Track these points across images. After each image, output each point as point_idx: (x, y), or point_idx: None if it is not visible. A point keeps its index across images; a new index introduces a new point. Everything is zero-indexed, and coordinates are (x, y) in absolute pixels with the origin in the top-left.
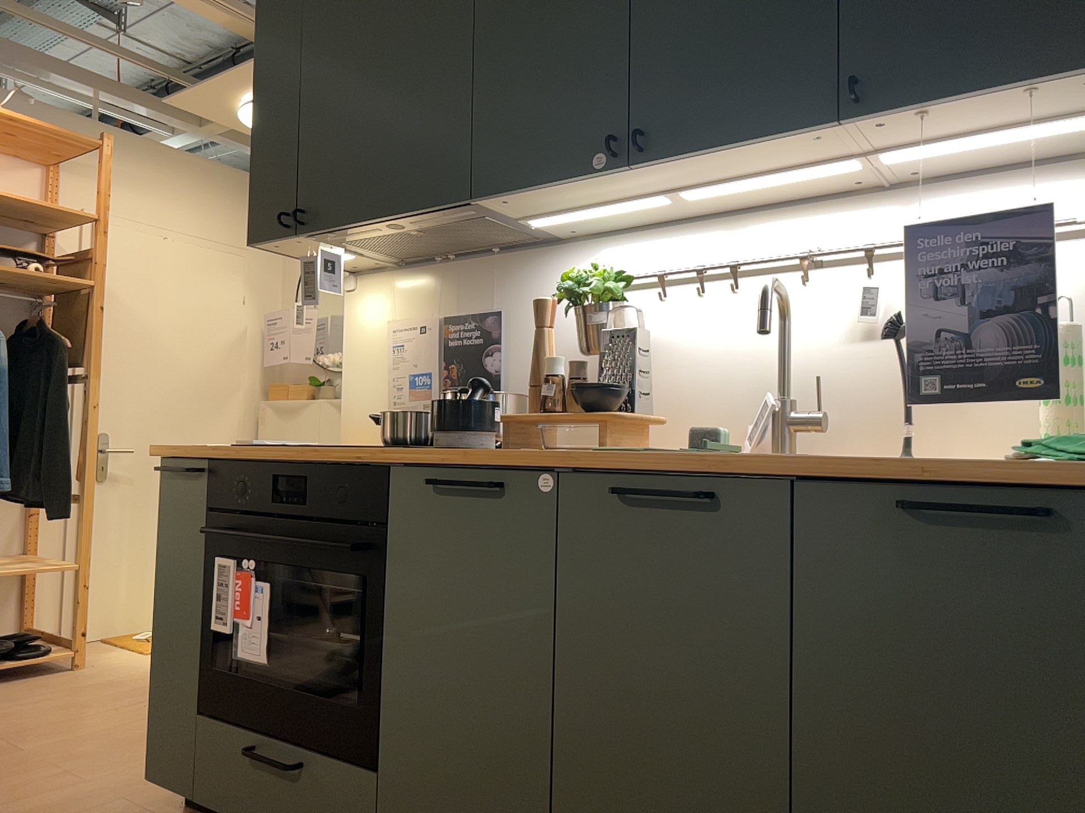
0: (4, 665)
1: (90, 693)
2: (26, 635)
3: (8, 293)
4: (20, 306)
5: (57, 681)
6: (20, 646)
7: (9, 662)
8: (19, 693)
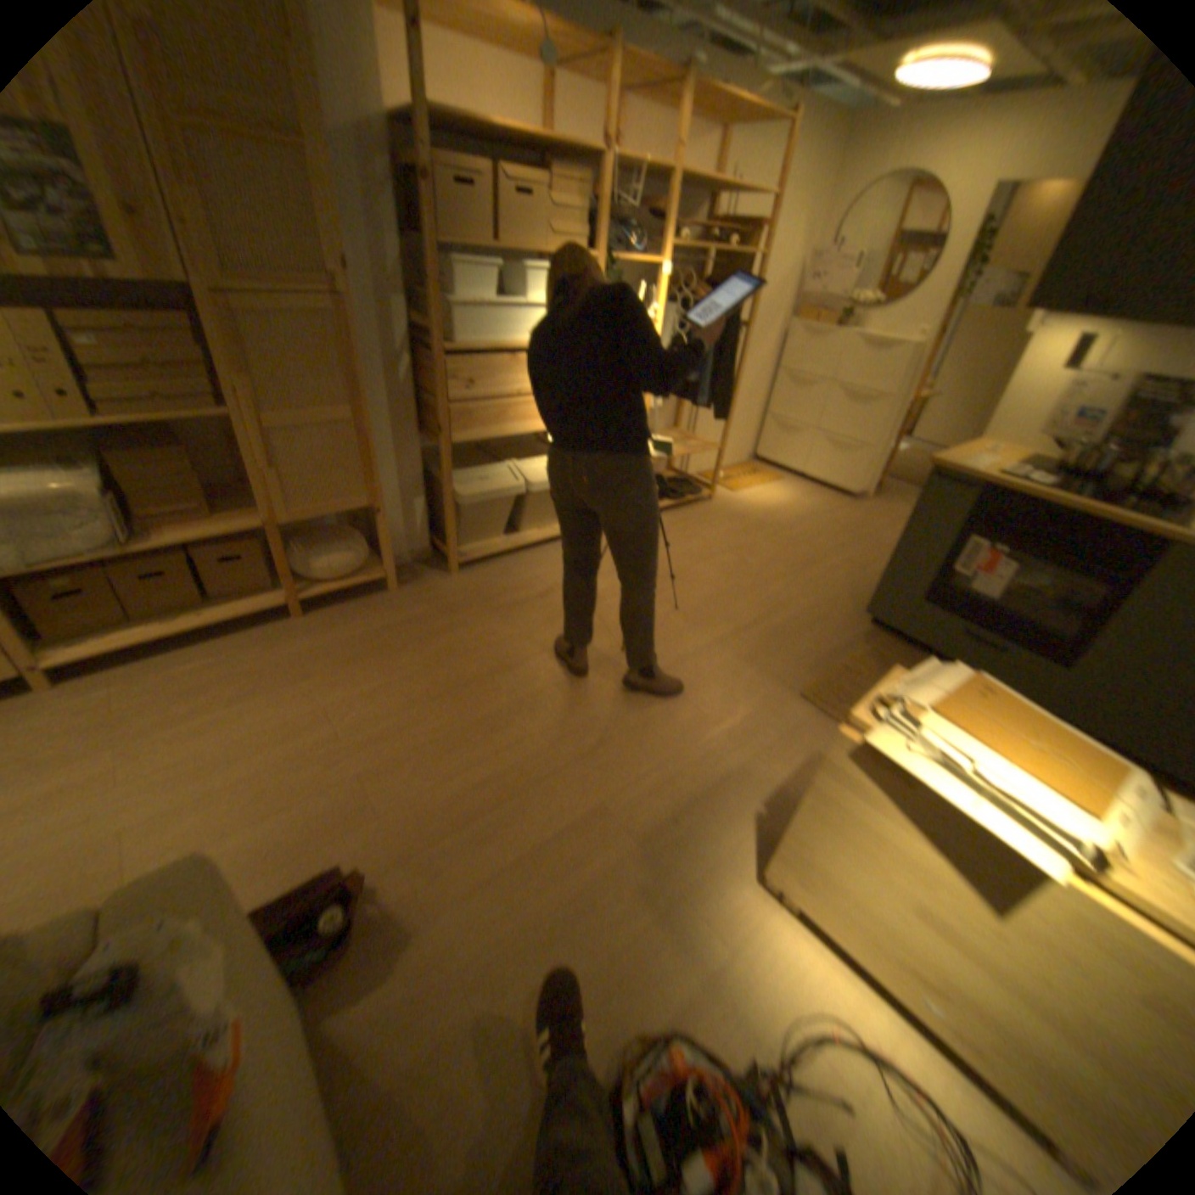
0: (687, 499)
1: (736, 522)
2: (686, 480)
3: (687, 249)
4: (691, 259)
5: (710, 509)
6: (685, 486)
7: (688, 497)
8: (702, 517)
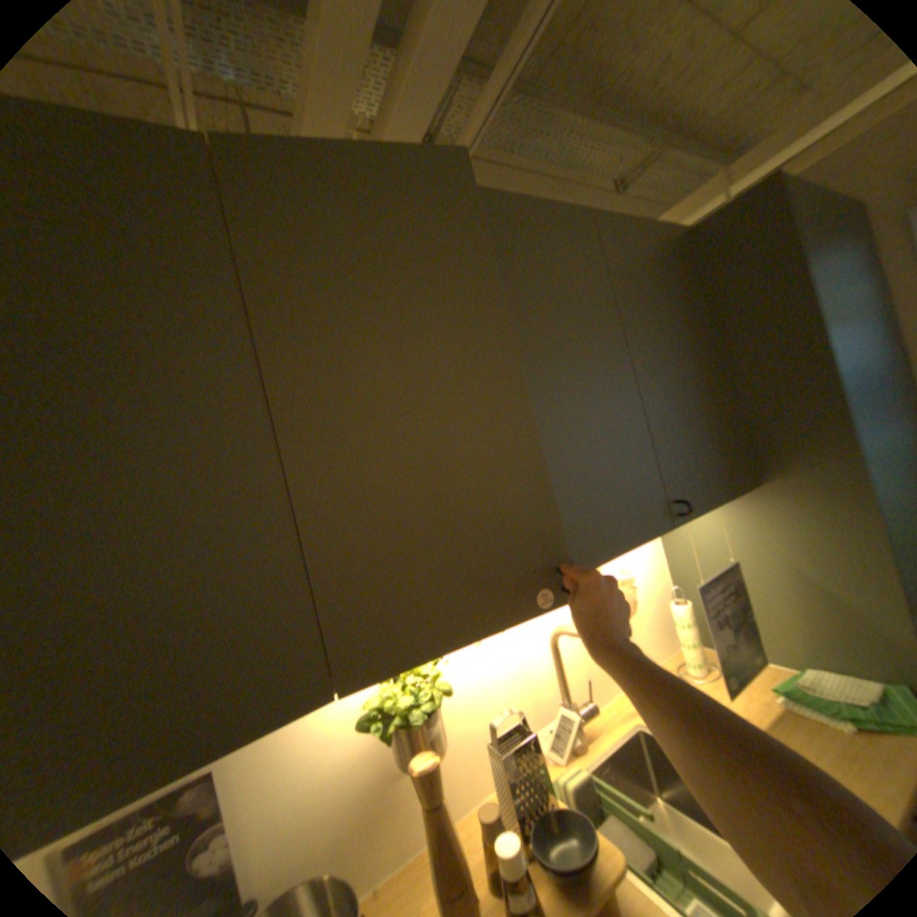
0: None
1: None
2: None
3: None
4: None
5: None
6: None
7: None
8: None
